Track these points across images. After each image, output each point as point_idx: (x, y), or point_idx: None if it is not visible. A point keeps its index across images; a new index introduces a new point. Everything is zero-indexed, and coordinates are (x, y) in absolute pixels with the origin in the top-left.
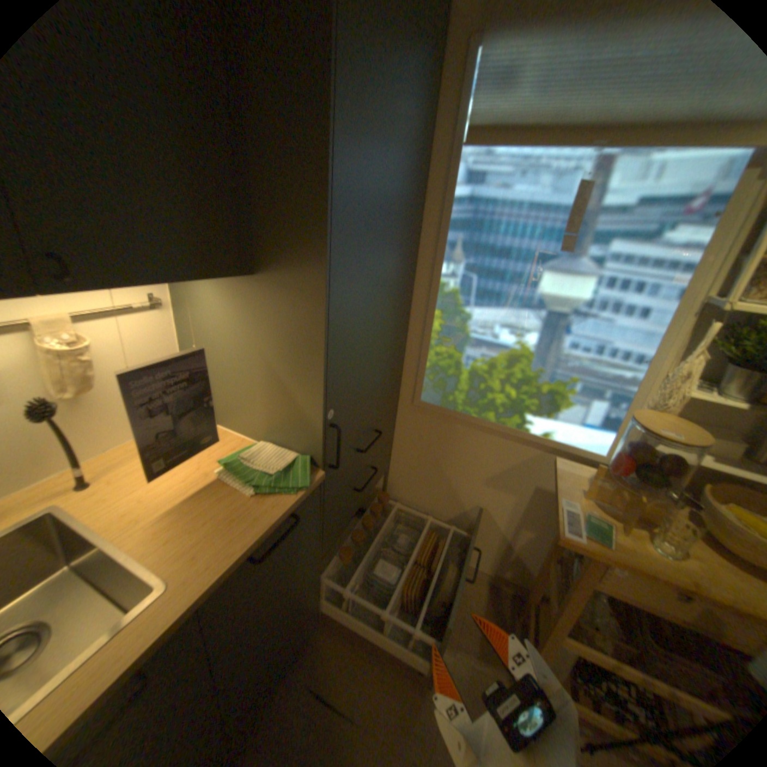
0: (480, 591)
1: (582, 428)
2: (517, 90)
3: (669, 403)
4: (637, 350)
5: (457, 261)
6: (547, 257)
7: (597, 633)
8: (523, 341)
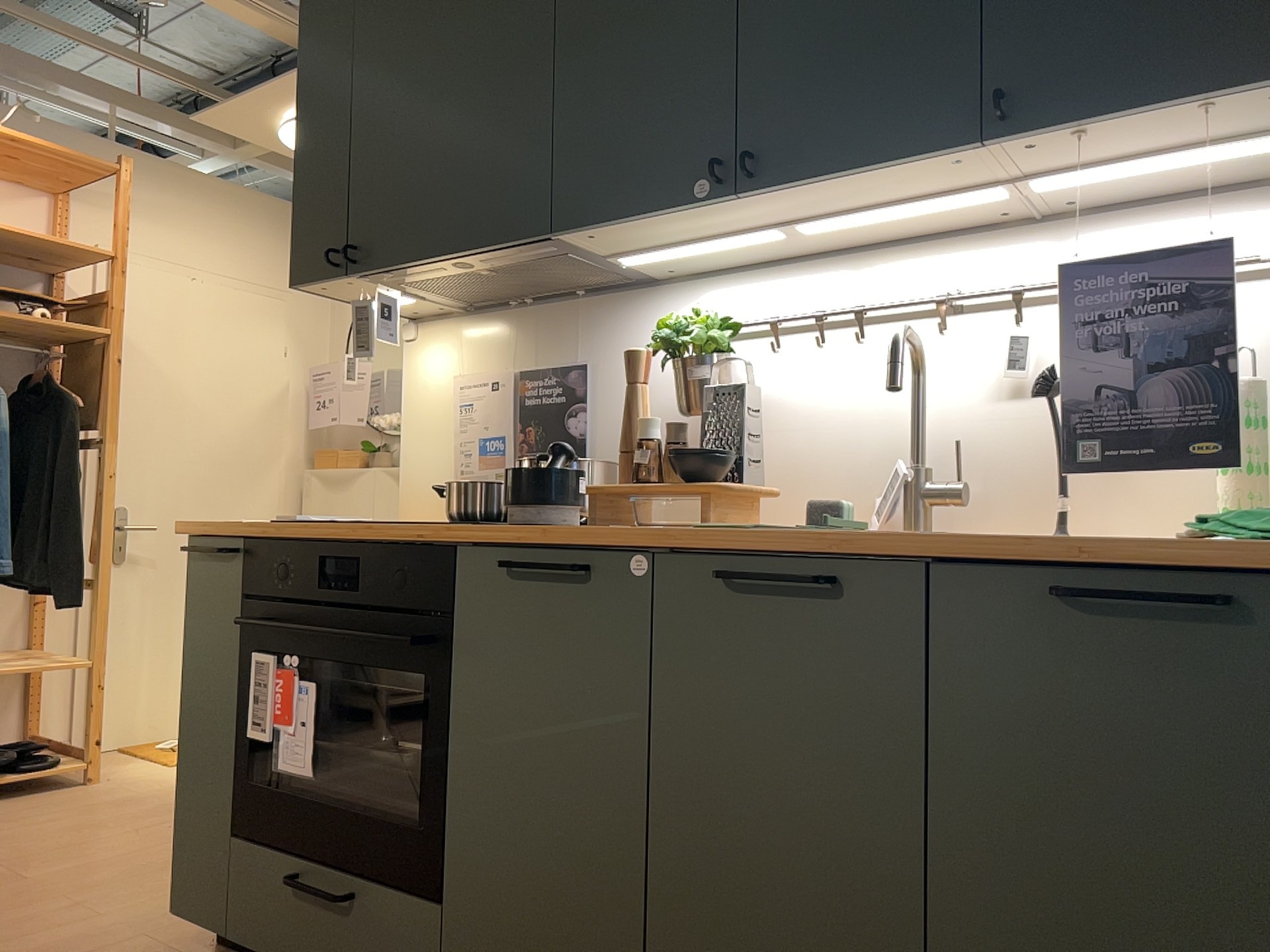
0: None
1: None
2: None
3: None
4: None
5: None
6: None
7: None
8: None
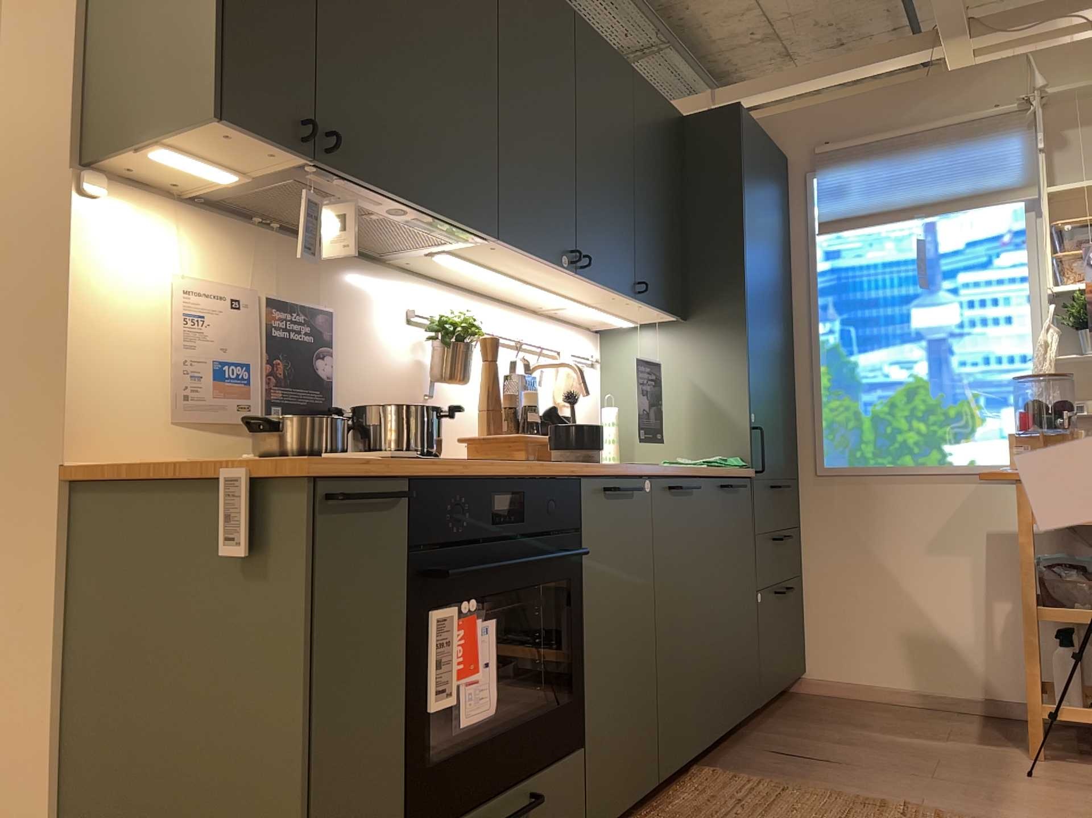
0: (970, 717)
1: (1002, 441)
2: (847, 197)
3: (1039, 368)
4: (1015, 351)
5: (831, 319)
6: (909, 298)
7: (1070, 597)
8: (913, 372)
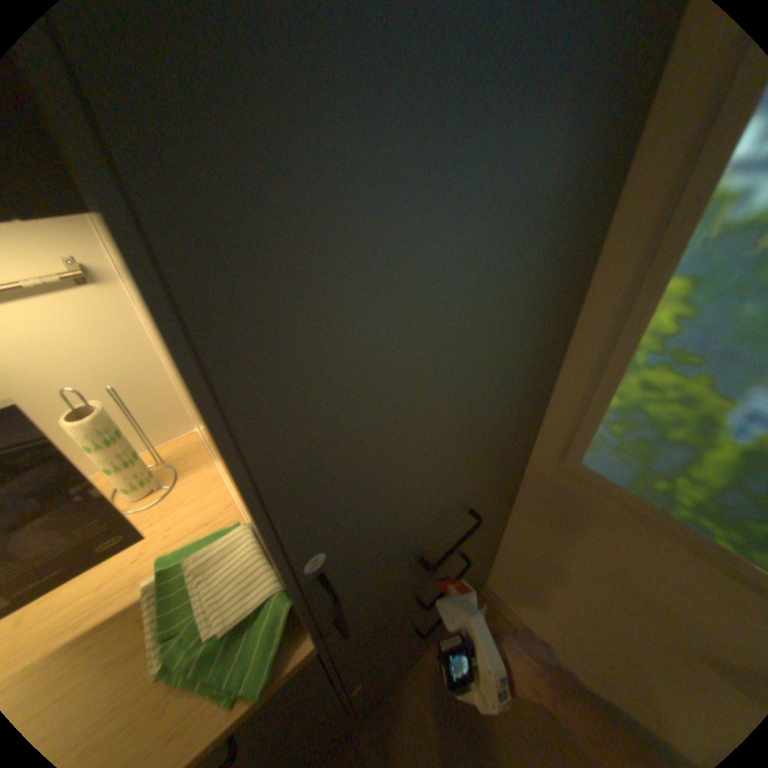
0: None
1: None
2: None
3: None
4: None
5: None
6: None
7: None
8: None
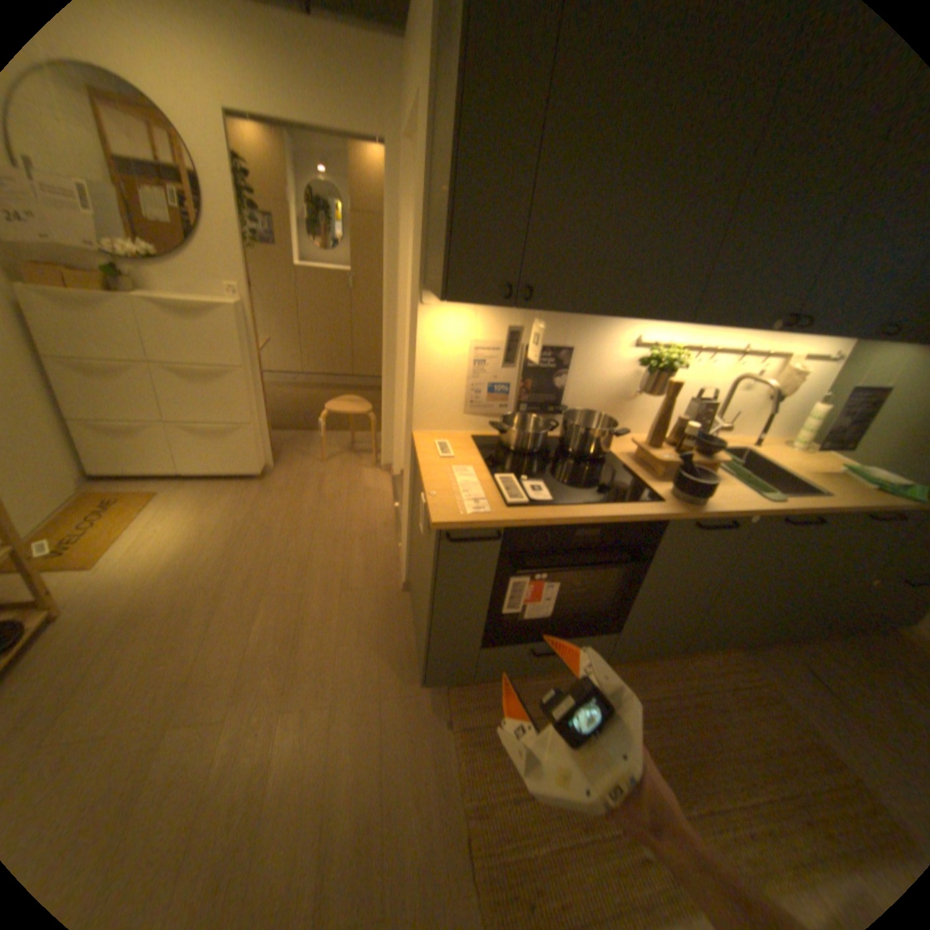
0: None
1: None
2: None
3: None
4: None
5: None
6: None
7: None
8: None
